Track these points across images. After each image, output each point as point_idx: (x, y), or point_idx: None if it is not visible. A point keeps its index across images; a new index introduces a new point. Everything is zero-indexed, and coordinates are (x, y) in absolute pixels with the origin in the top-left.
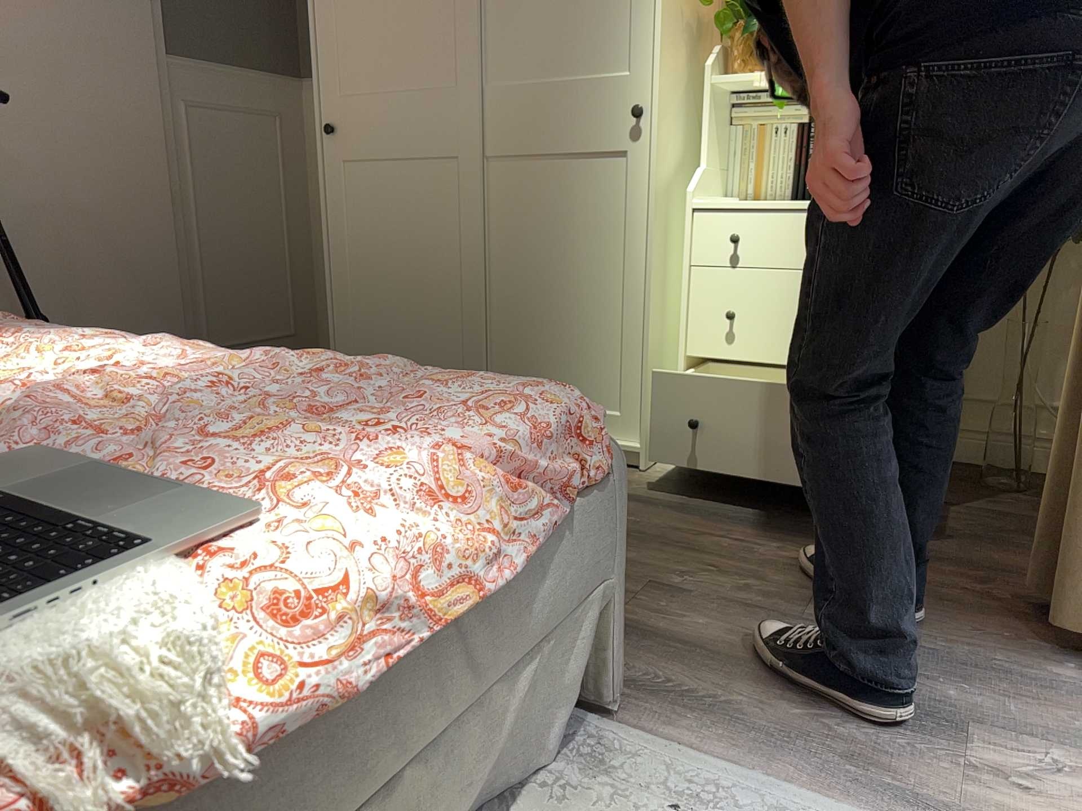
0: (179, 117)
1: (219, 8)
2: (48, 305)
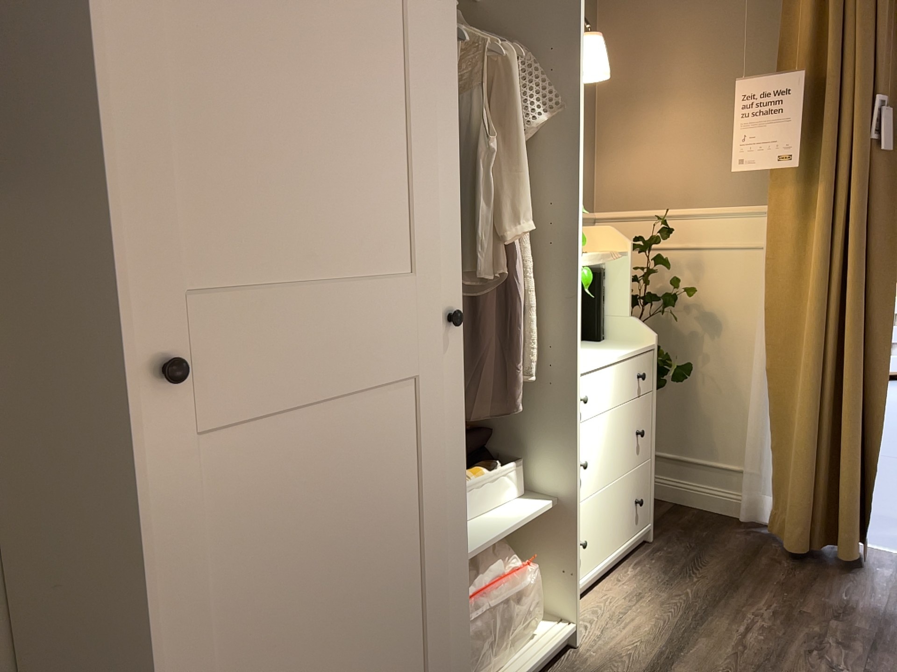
0: None
1: None
2: None
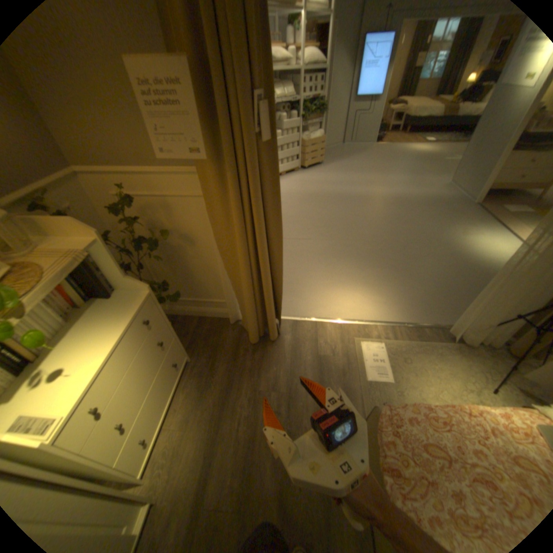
0: None
1: None
2: None
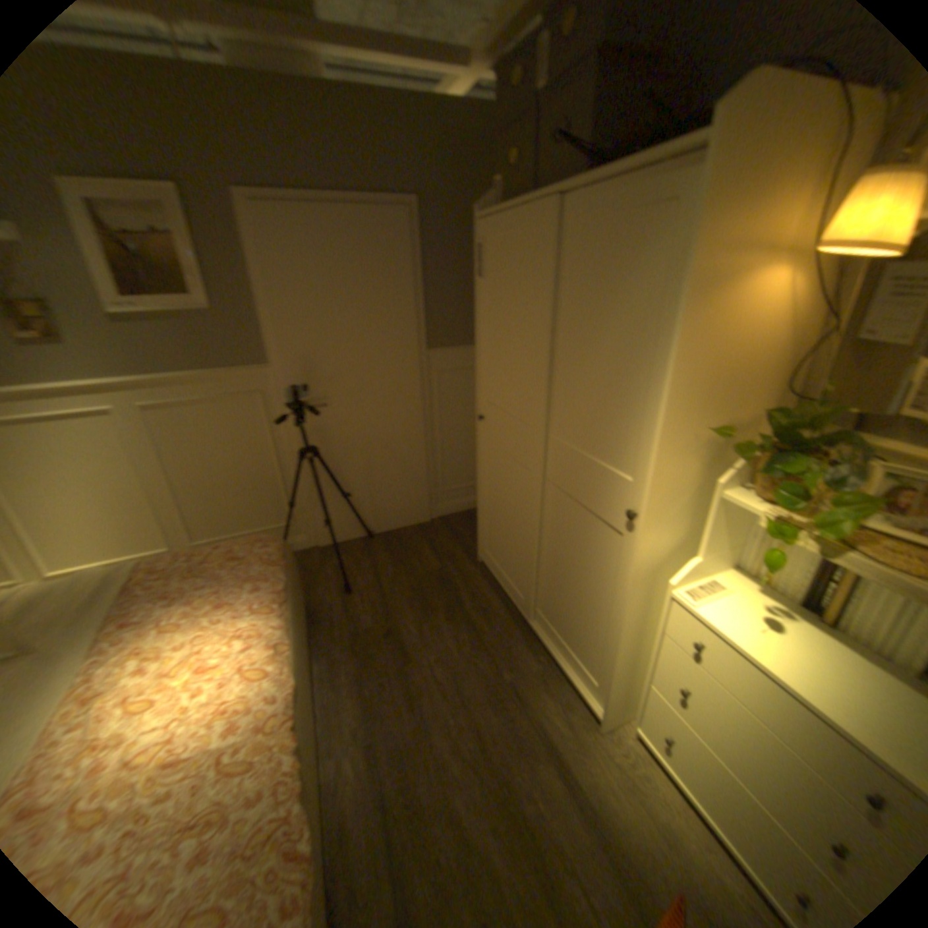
0: (430, 380)
1: (458, 314)
2: (355, 481)
